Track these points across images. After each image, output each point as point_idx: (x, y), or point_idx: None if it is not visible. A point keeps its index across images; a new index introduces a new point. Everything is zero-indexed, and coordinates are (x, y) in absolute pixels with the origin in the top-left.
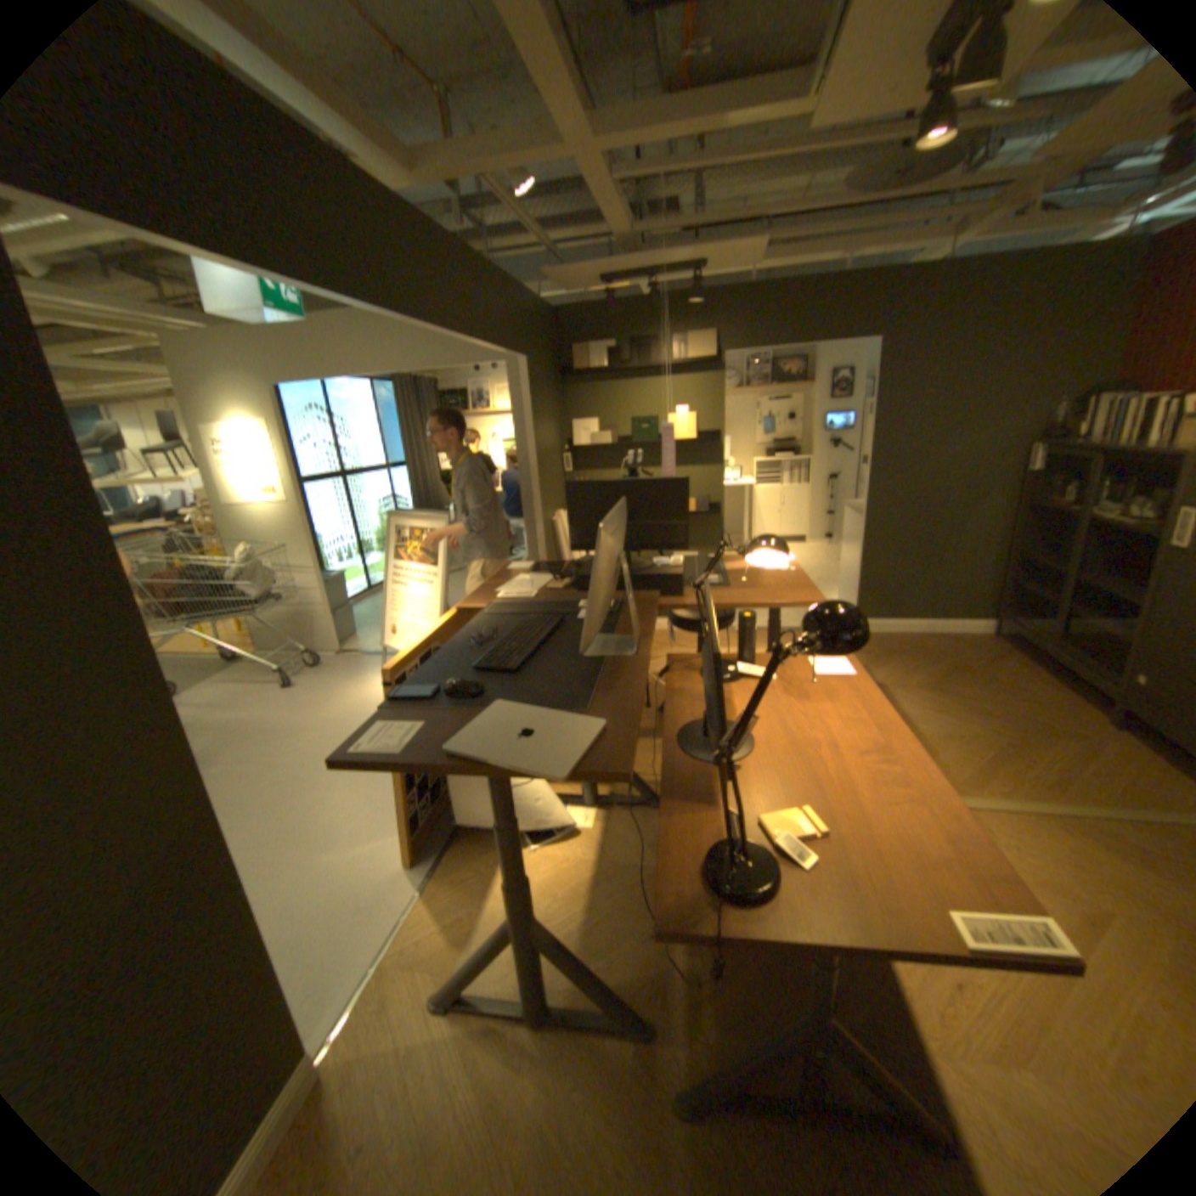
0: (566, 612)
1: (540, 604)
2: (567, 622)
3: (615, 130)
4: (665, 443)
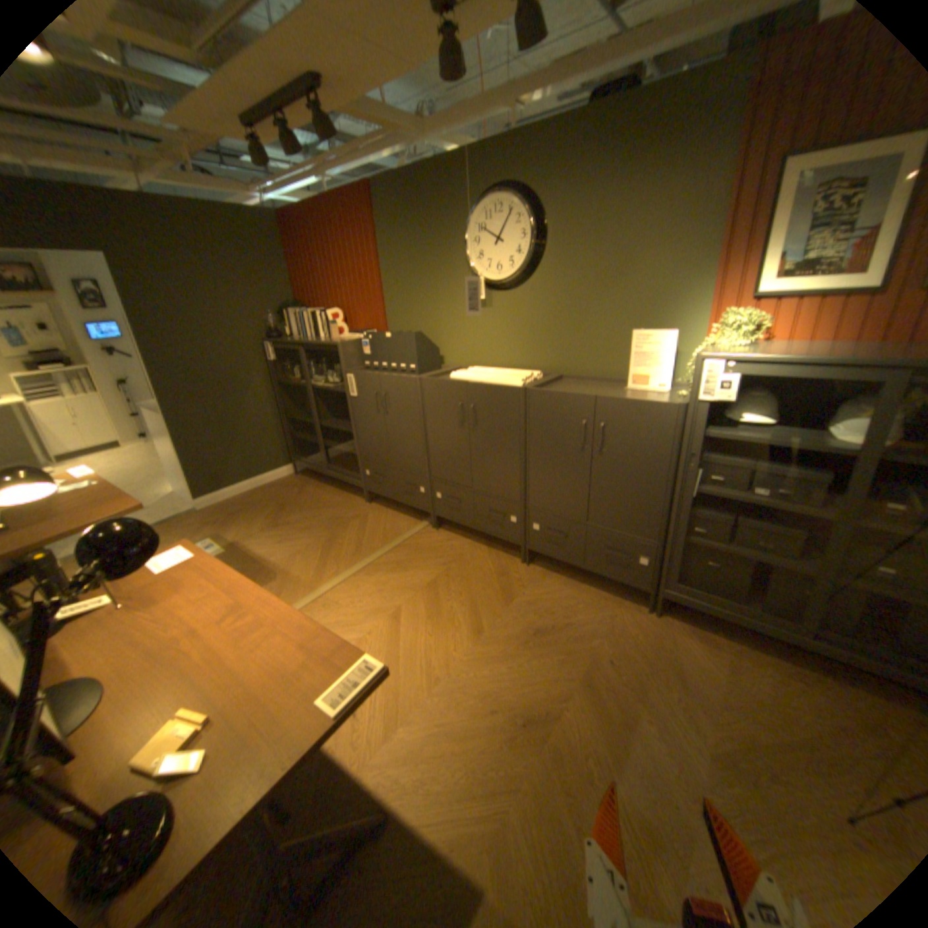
0: None
1: None
2: None
3: None
4: None
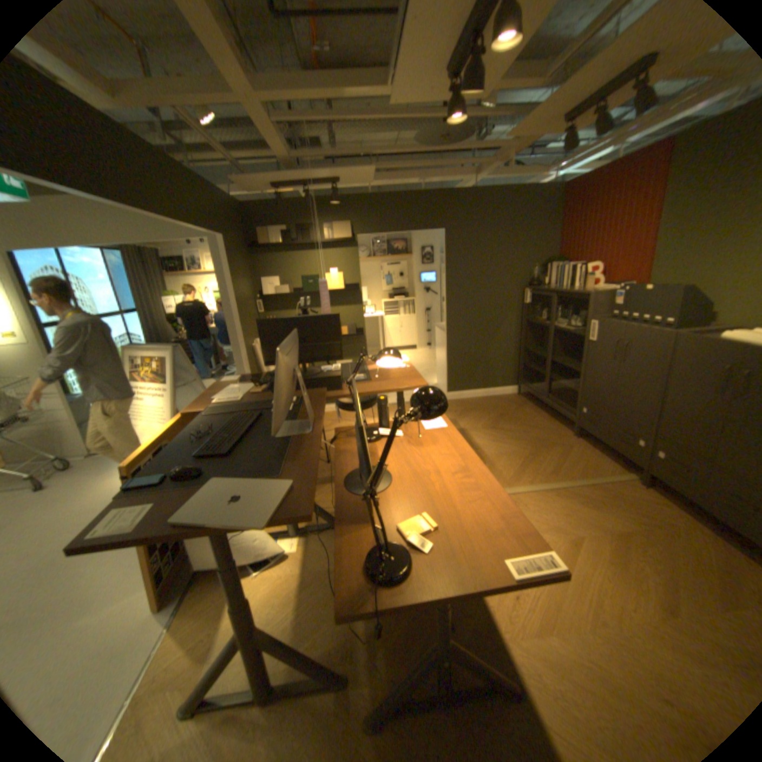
0: (263, 407)
1: (245, 404)
2: (264, 415)
3: (269, 88)
4: (324, 292)
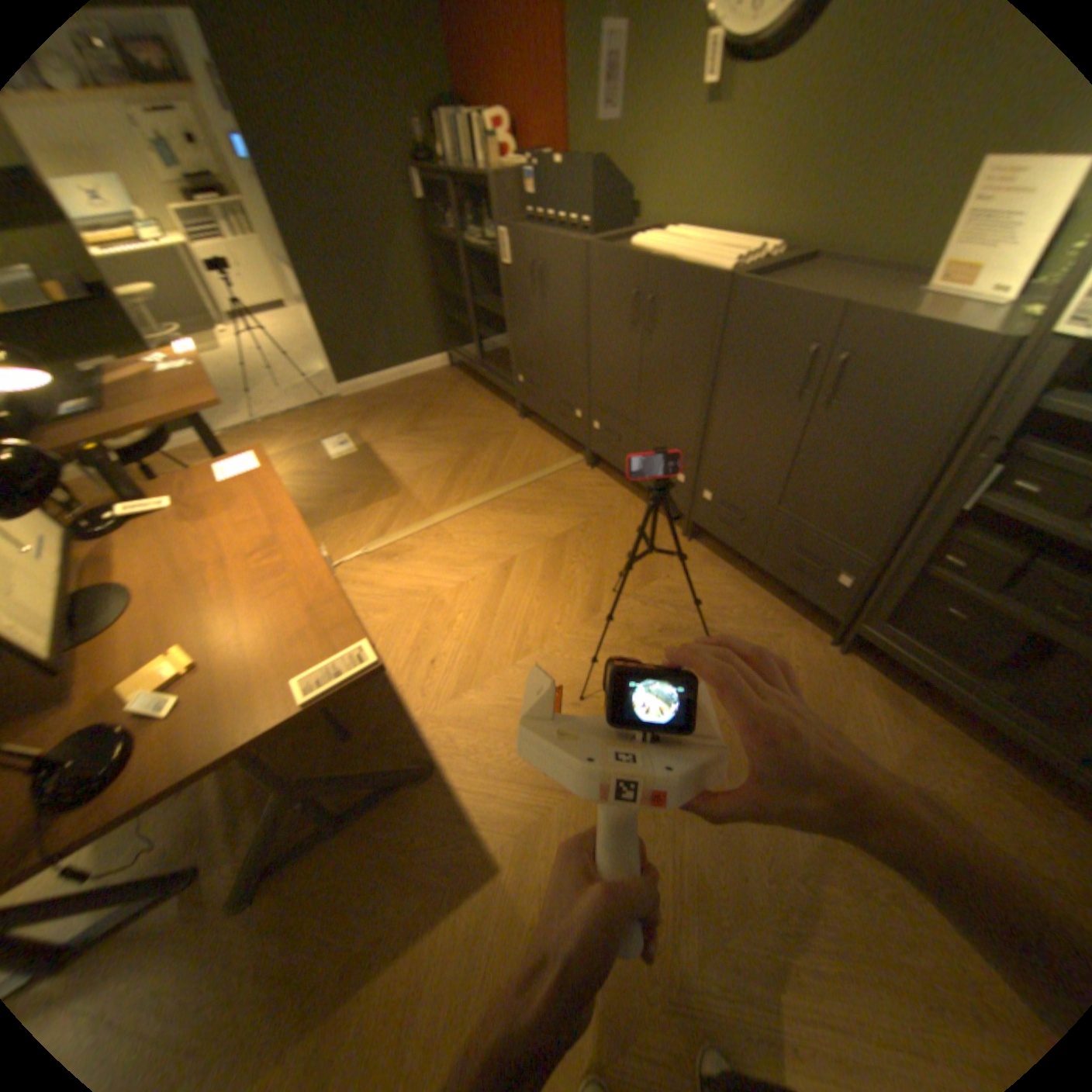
0: None
1: None
2: None
3: None
4: None
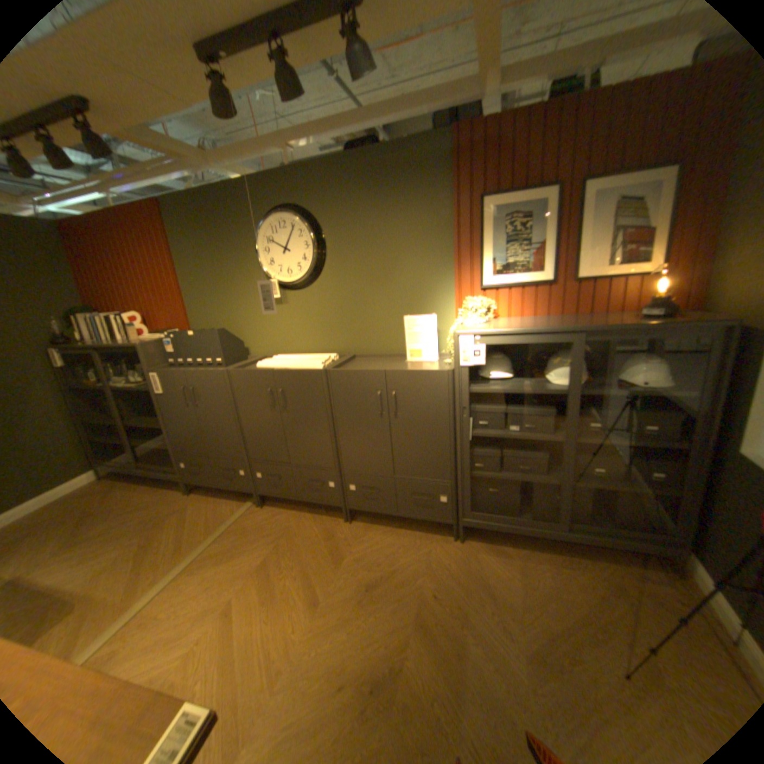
0: None
1: None
2: None
3: None
4: None
